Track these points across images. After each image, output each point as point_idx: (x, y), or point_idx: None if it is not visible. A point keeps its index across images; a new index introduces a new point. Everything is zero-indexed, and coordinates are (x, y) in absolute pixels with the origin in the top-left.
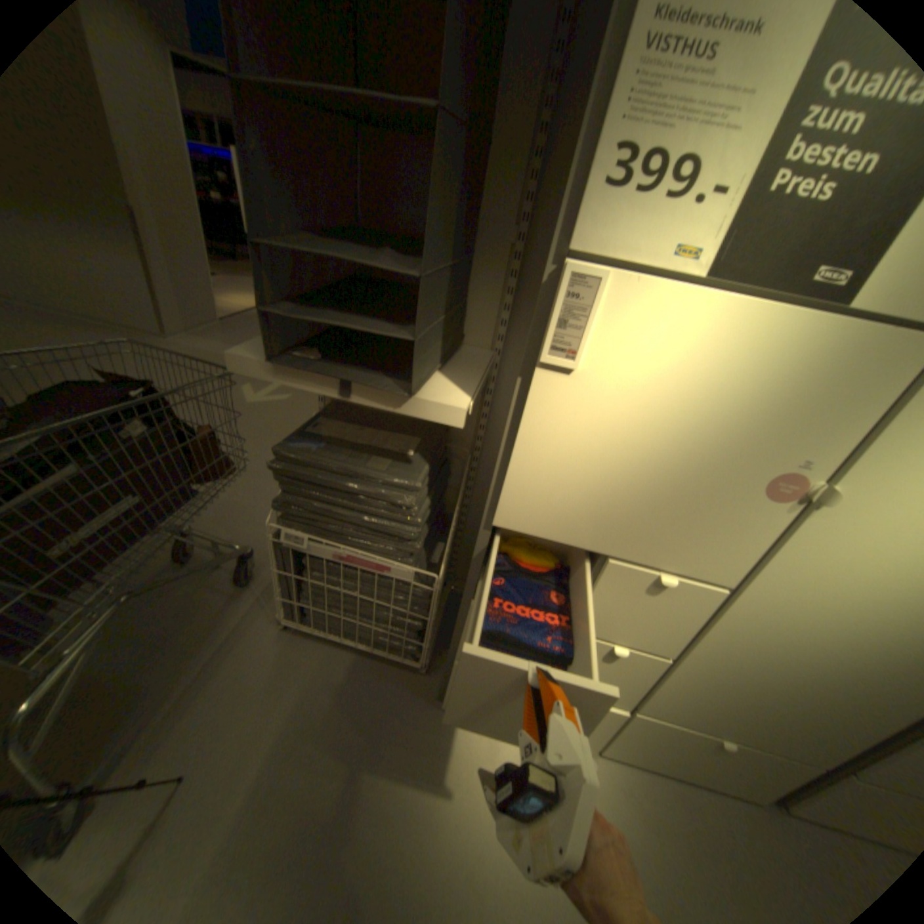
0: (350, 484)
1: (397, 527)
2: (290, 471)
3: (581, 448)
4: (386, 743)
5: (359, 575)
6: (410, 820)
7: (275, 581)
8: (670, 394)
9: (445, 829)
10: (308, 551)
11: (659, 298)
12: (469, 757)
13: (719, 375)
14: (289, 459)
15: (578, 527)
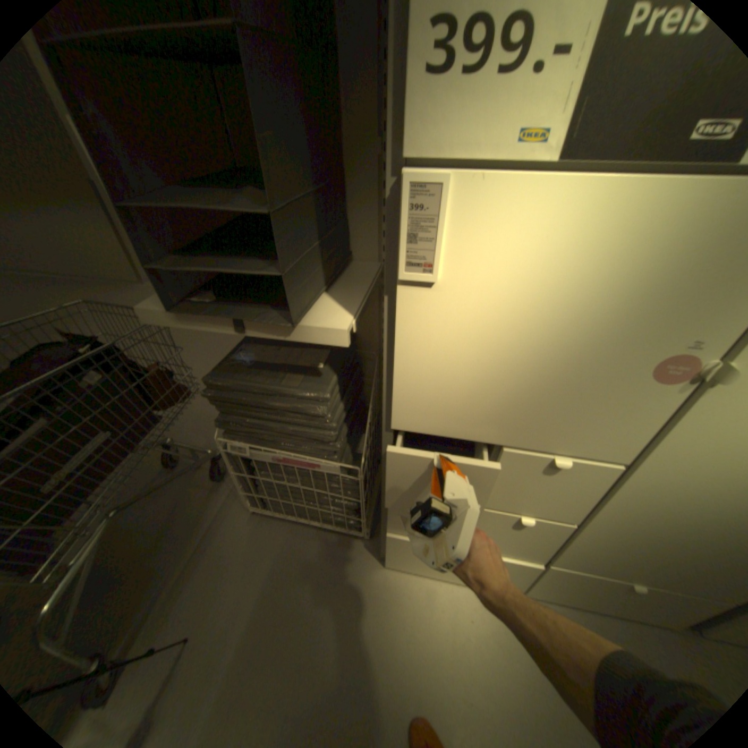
0: (270, 401)
1: (316, 432)
2: (219, 397)
3: (457, 355)
4: (342, 599)
5: (297, 471)
6: (365, 661)
7: (234, 481)
8: (537, 292)
9: (395, 668)
10: (252, 457)
11: (509, 193)
12: (411, 606)
13: (587, 266)
14: (217, 386)
15: (468, 424)
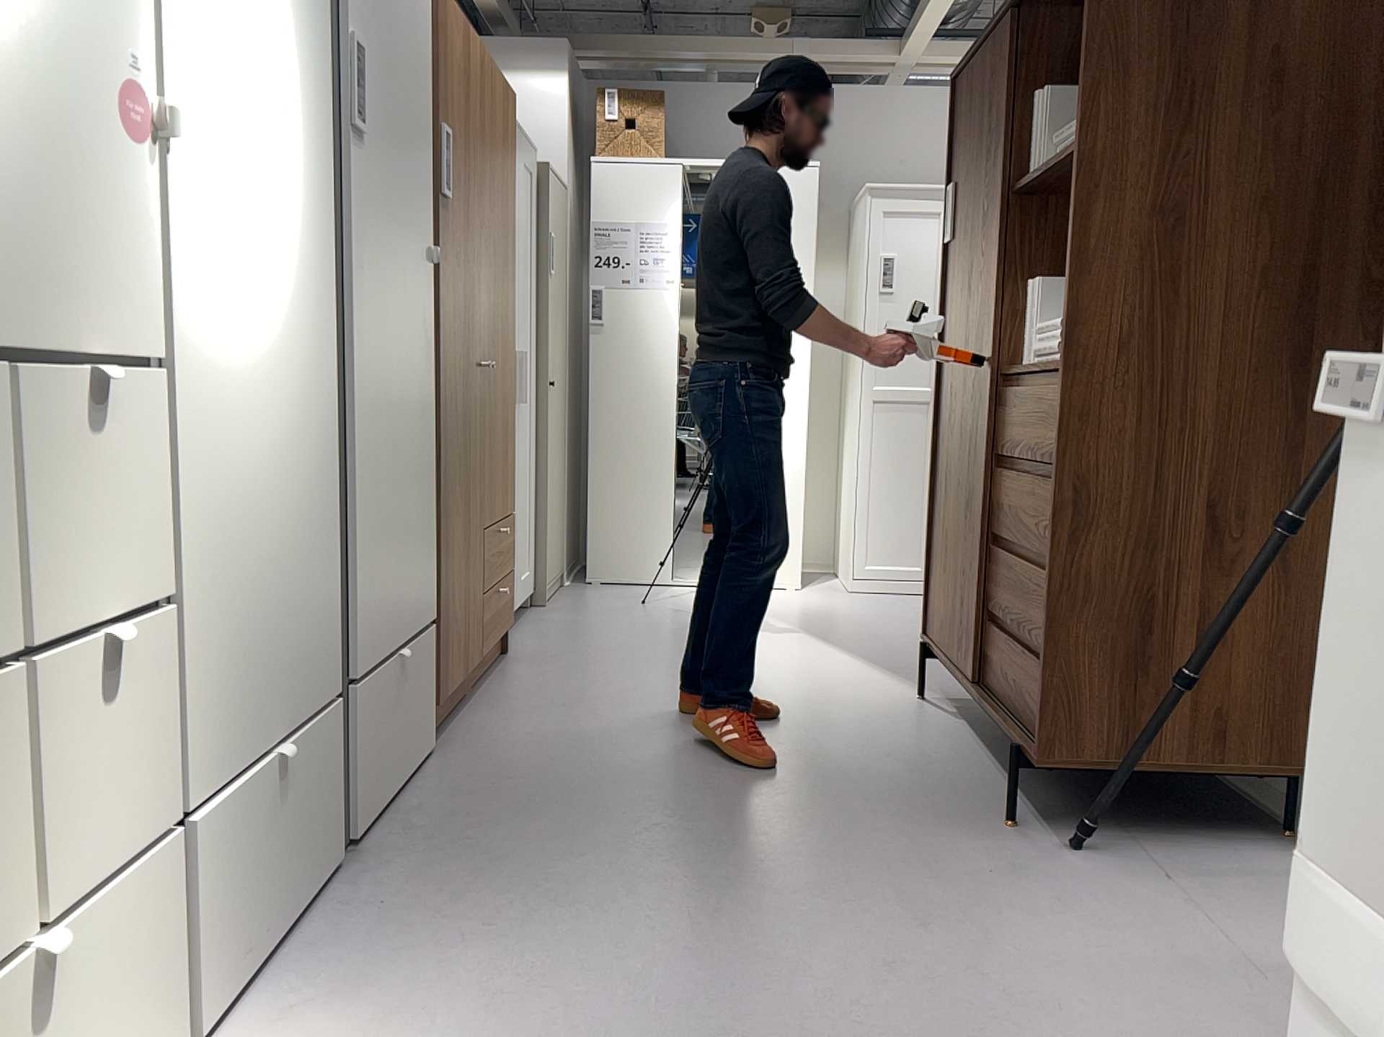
0: None
1: None
2: None
3: None
4: None
5: None
6: None
7: None
8: None
9: None
10: None
11: None
12: None
13: None
14: None
15: None
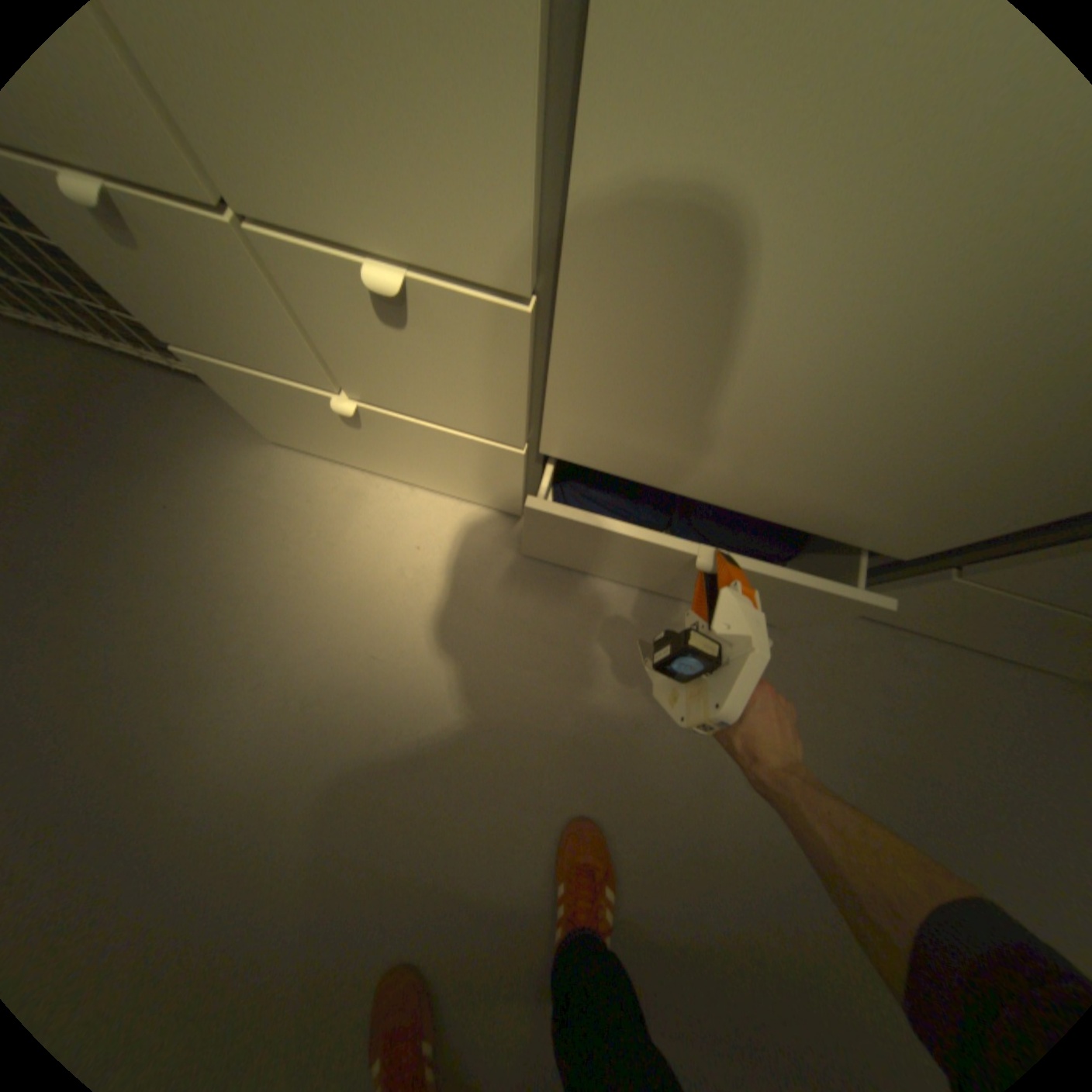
0: None
1: None
2: None
3: None
4: (173, 490)
5: None
6: (200, 585)
7: None
8: None
9: (253, 598)
10: None
11: None
12: (310, 513)
13: None
14: None
15: None
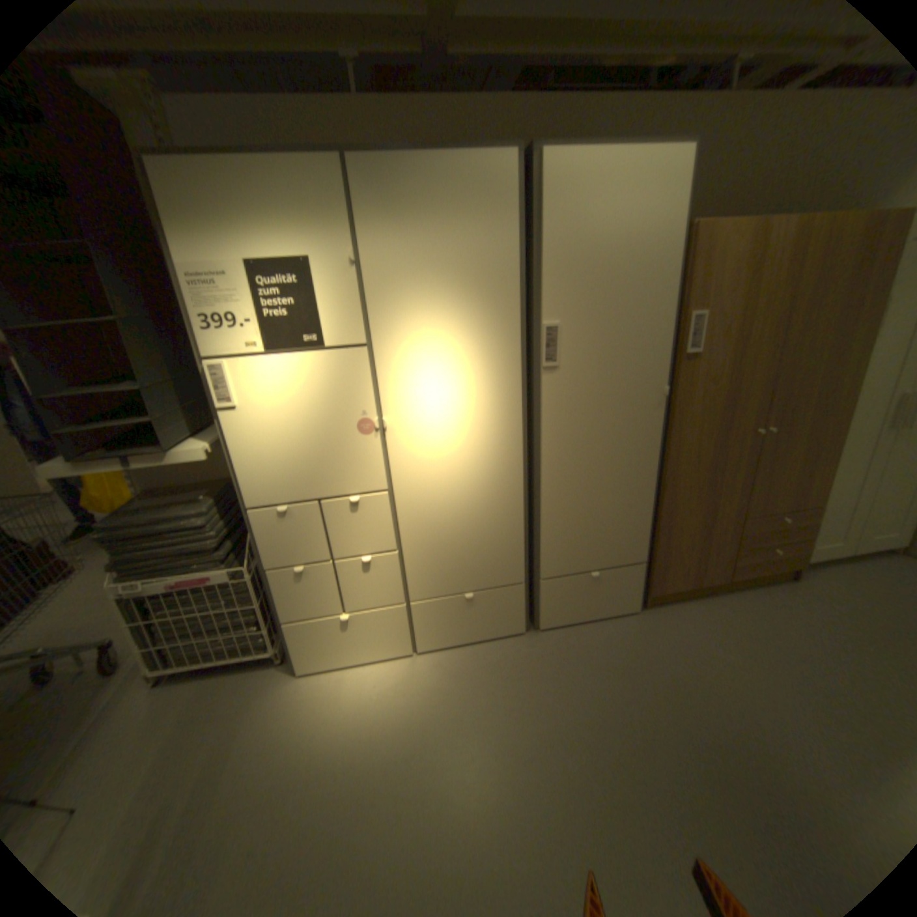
0: (158, 528)
1: (201, 545)
2: (110, 537)
3: (265, 445)
4: (253, 716)
5: (192, 597)
6: (276, 748)
7: (129, 636)
8: (286, 404)
9: (304, 742)
10: (145, 594)
11: (252, 366)
12: (321, 696)
13: (299, 389)
14: (108, 529)
15: (292, 489)
